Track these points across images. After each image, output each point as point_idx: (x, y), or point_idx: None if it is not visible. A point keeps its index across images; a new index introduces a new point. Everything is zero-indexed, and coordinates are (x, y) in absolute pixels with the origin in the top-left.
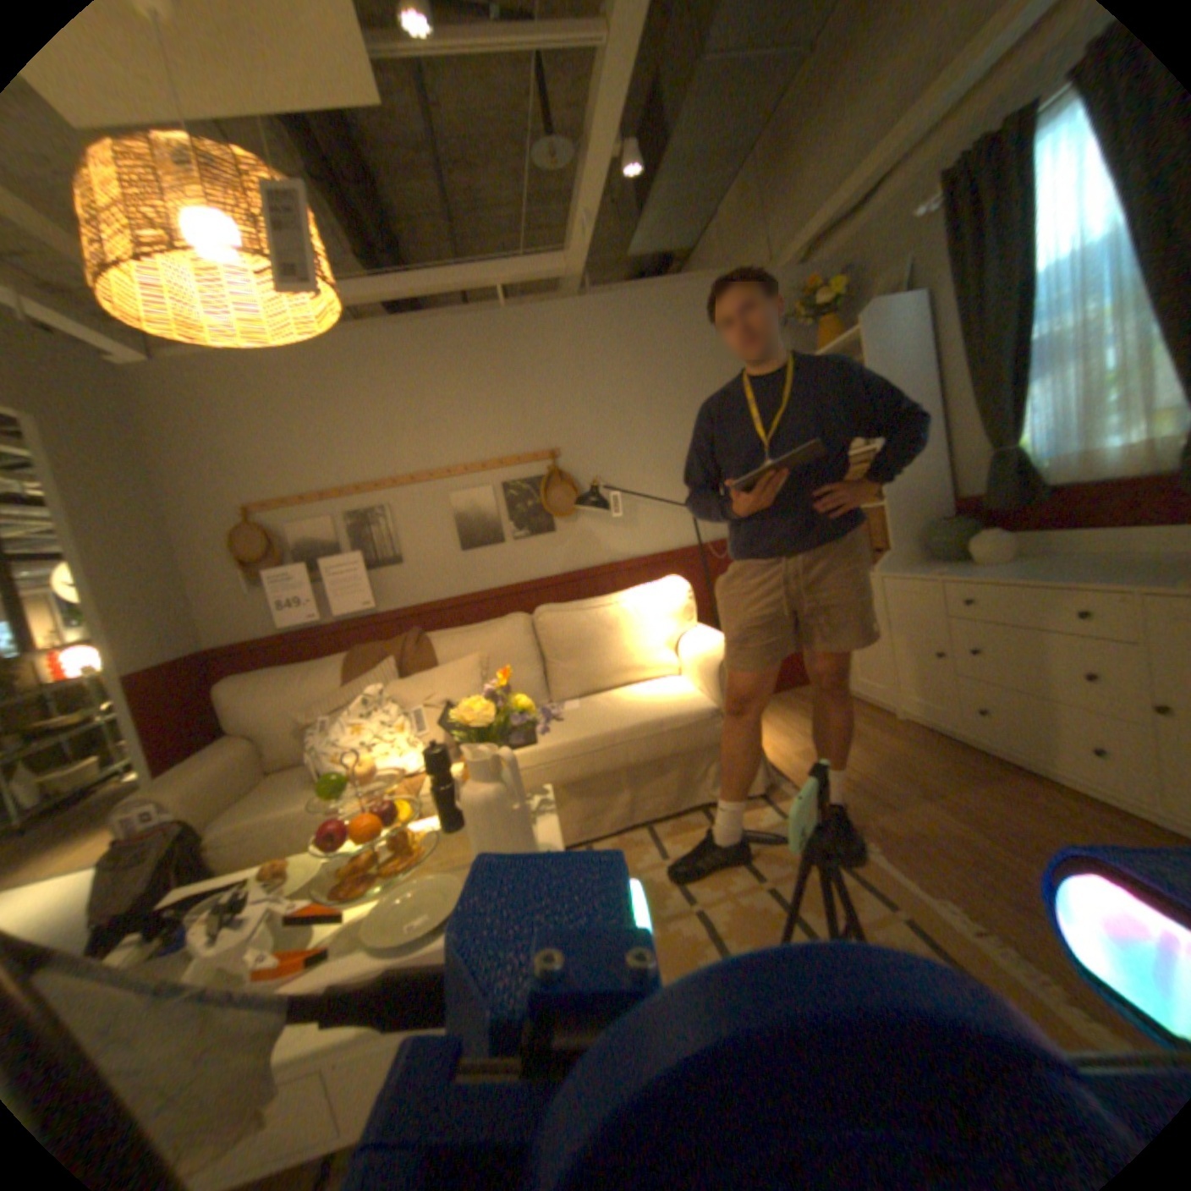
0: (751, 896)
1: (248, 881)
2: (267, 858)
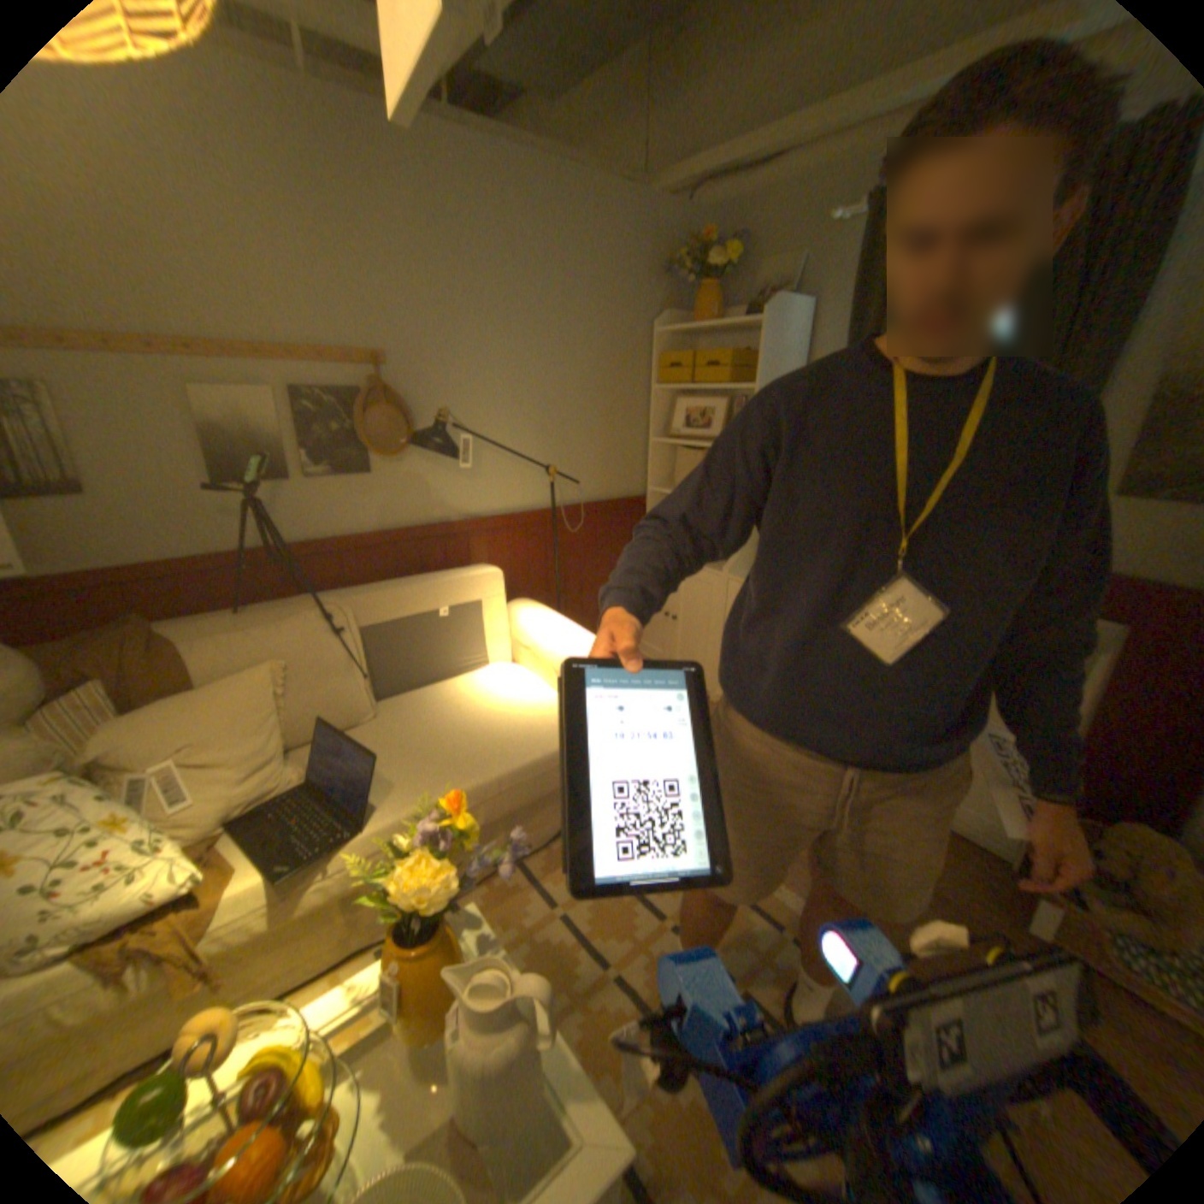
0: (659, 941)
1: None
2: None
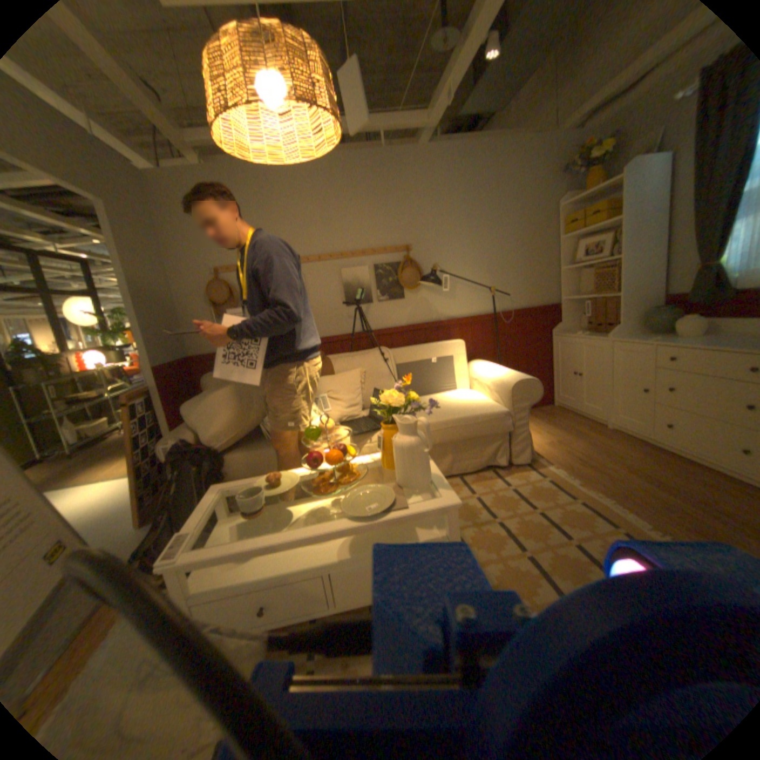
0: (529, 516)
1: (258, 483)
2: (245, 476)
